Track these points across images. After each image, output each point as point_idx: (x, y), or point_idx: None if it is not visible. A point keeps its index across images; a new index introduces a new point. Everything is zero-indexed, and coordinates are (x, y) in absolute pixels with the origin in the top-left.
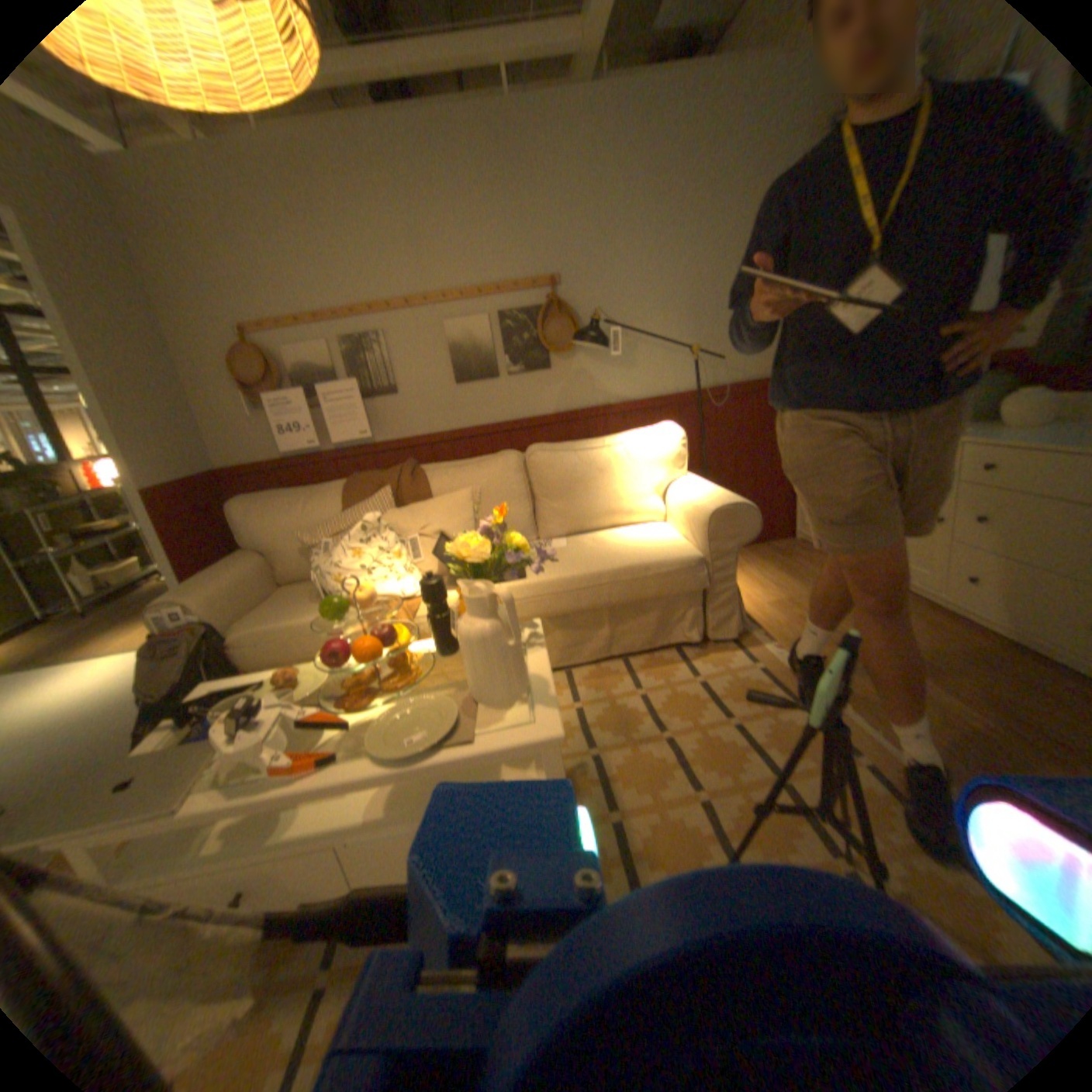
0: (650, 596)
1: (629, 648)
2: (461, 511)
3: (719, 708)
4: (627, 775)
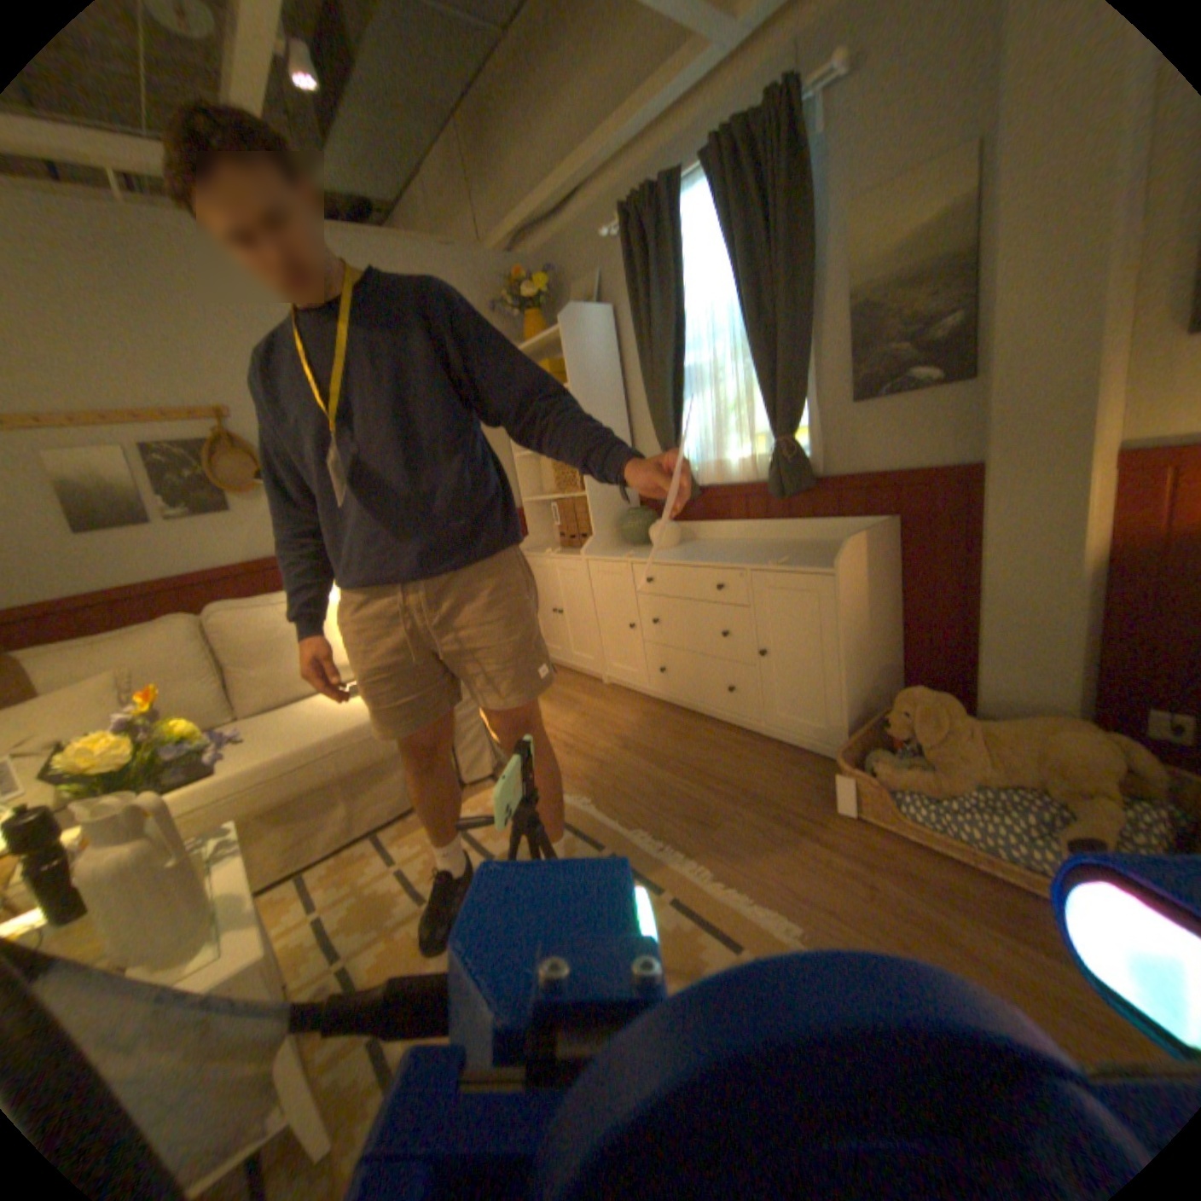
0: (389, 754)
1: (375, 823)
2: (97, 708)
3: (479, 853)
4: (381, 975)
